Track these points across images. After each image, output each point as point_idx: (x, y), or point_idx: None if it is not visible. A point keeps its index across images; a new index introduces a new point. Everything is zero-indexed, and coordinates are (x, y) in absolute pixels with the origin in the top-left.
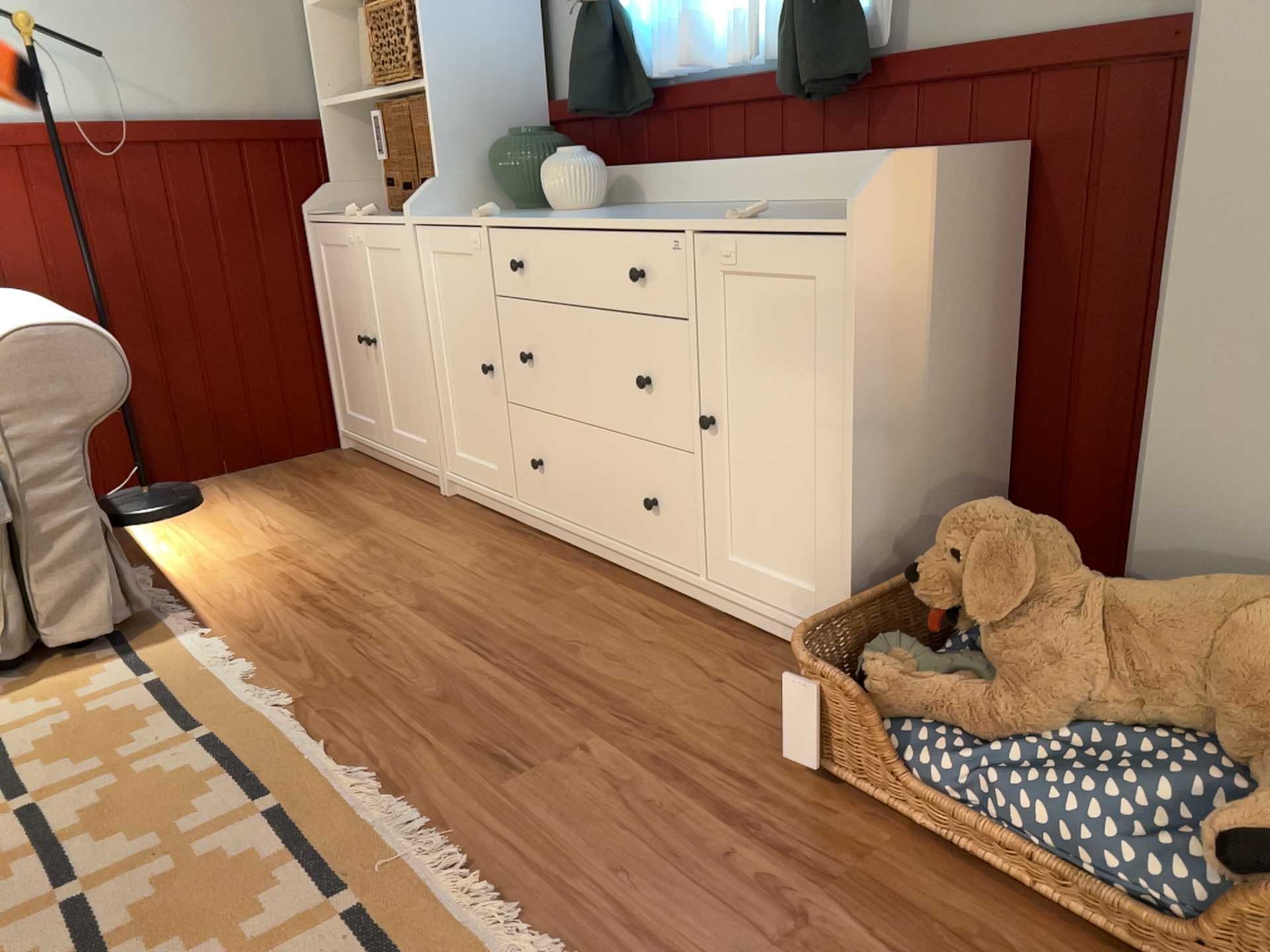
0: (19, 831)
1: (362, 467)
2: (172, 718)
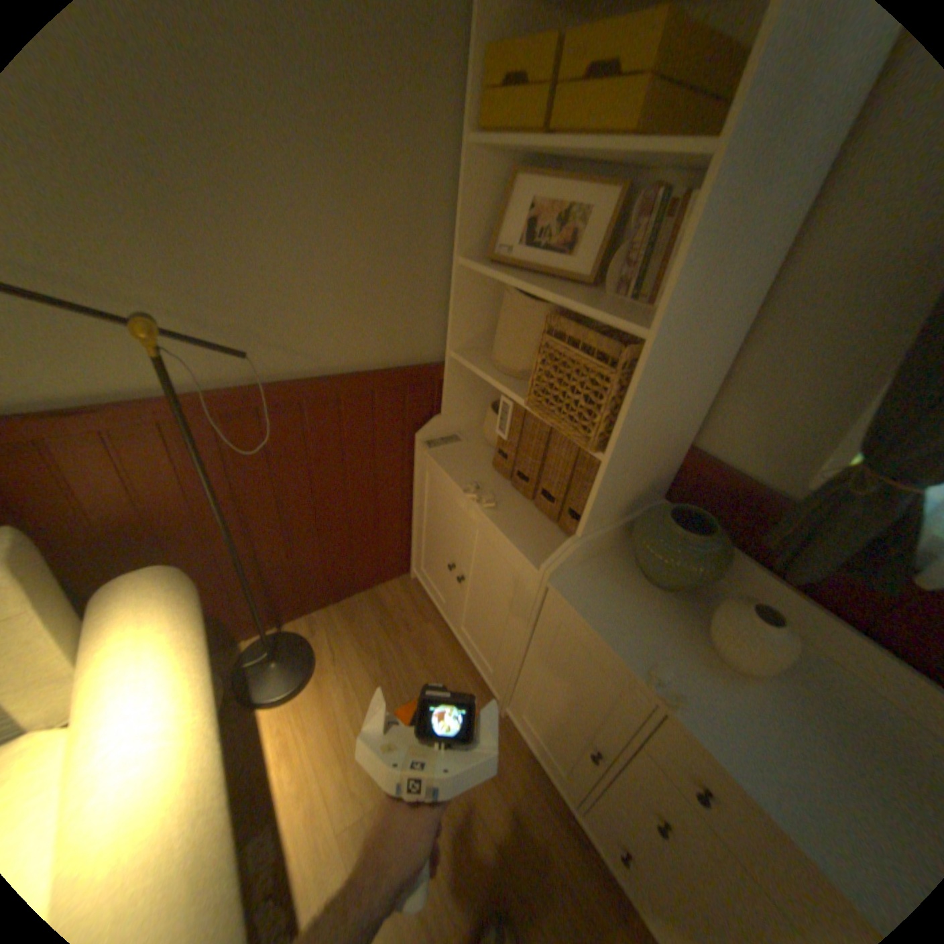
0: None
1: (430, 621)
2: None
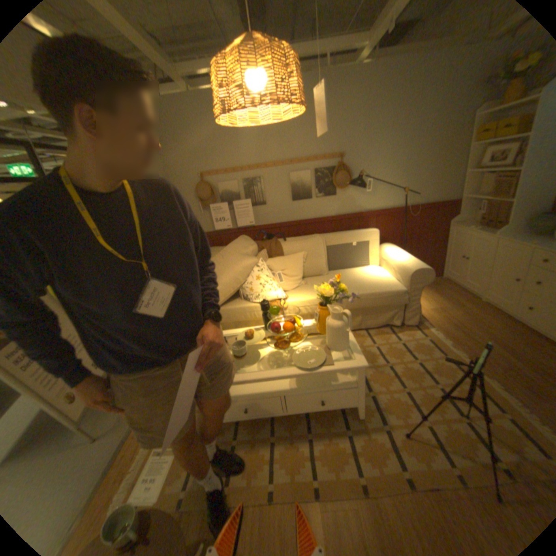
0: (421, 368)
1: (452, 285)
2: (440, 351)
